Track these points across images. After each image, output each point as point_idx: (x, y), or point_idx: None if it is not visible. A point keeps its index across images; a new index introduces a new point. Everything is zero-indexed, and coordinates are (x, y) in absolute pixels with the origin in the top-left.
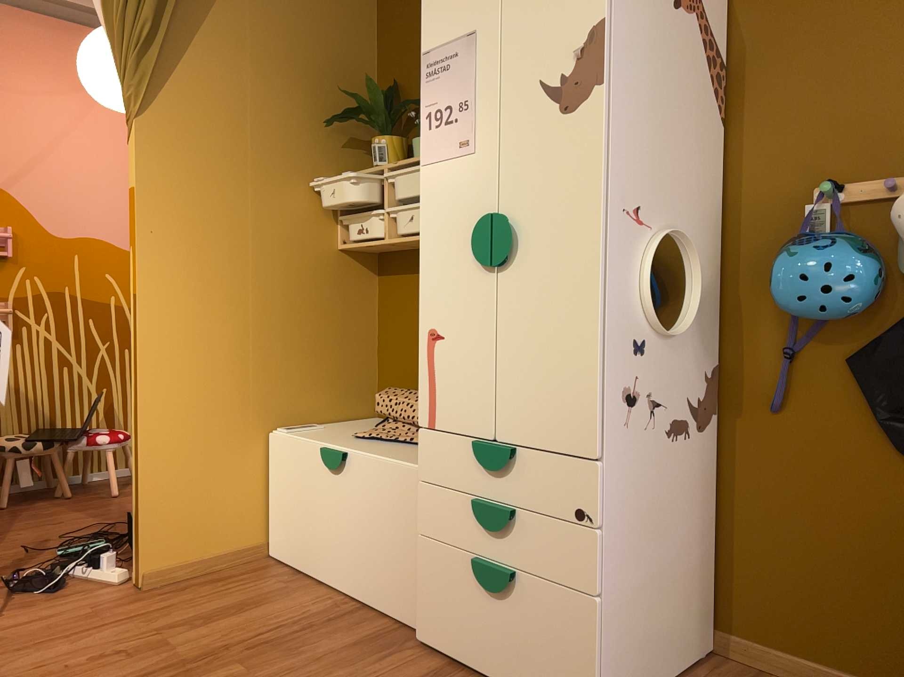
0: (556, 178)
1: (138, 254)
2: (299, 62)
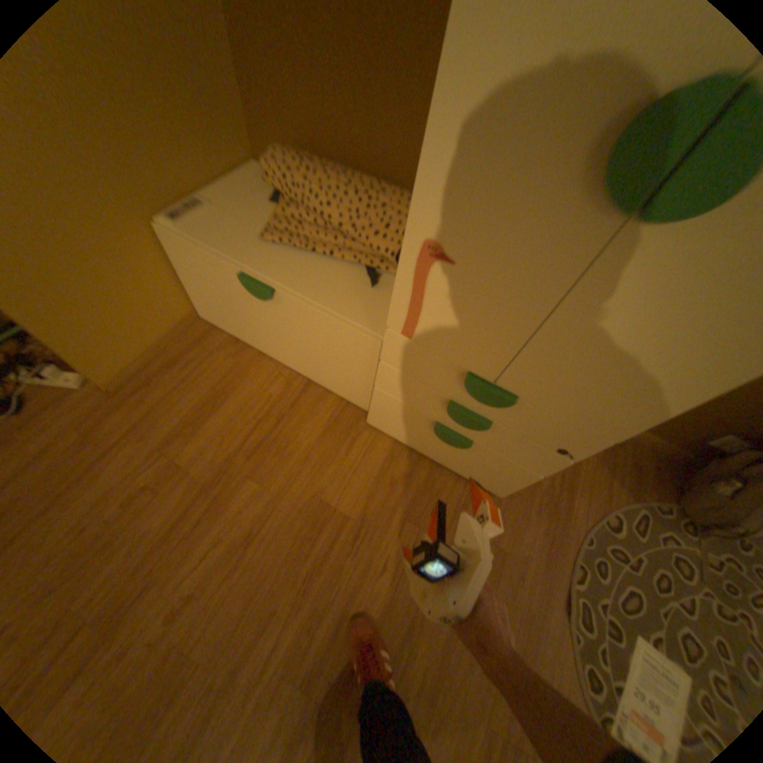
0: None
1: None
2: None
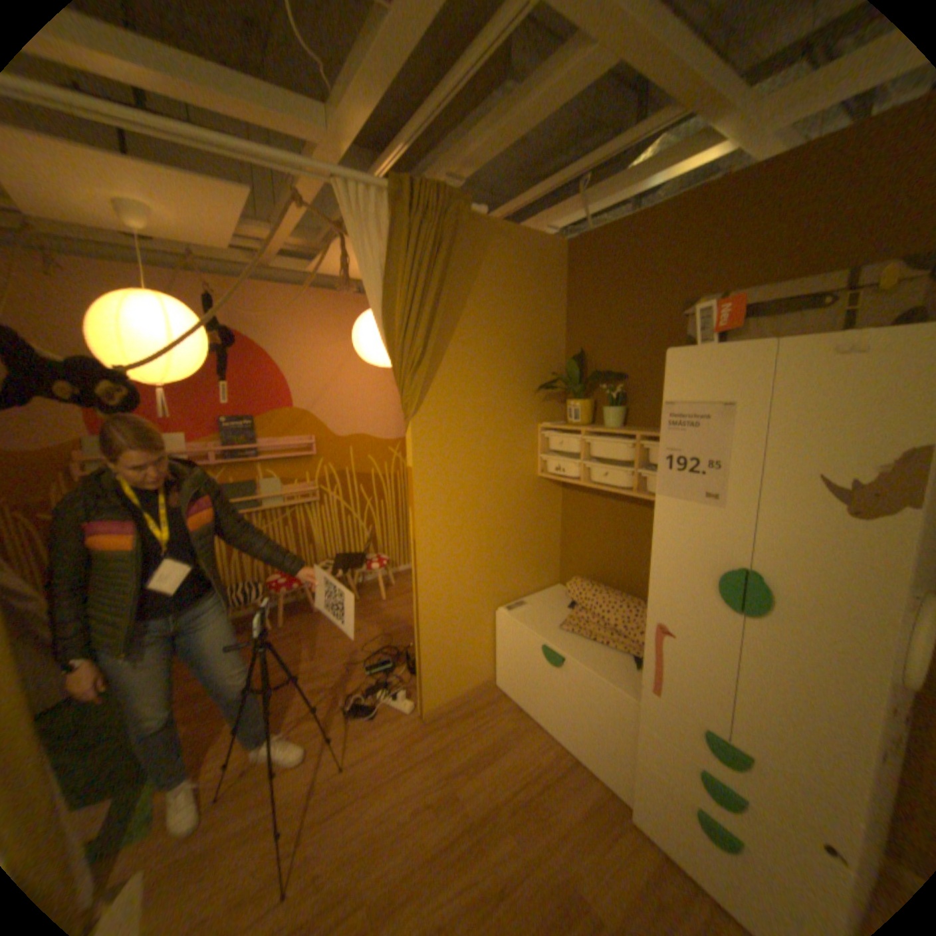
0: (835, 571)
1: (415, 514)
2: (513, 345)
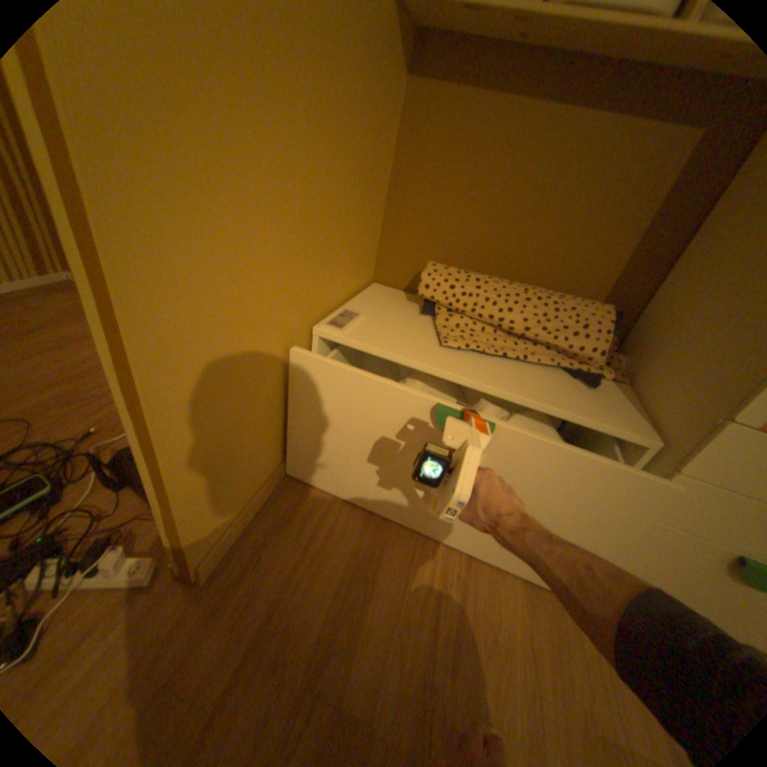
0: None
1: None
2: None
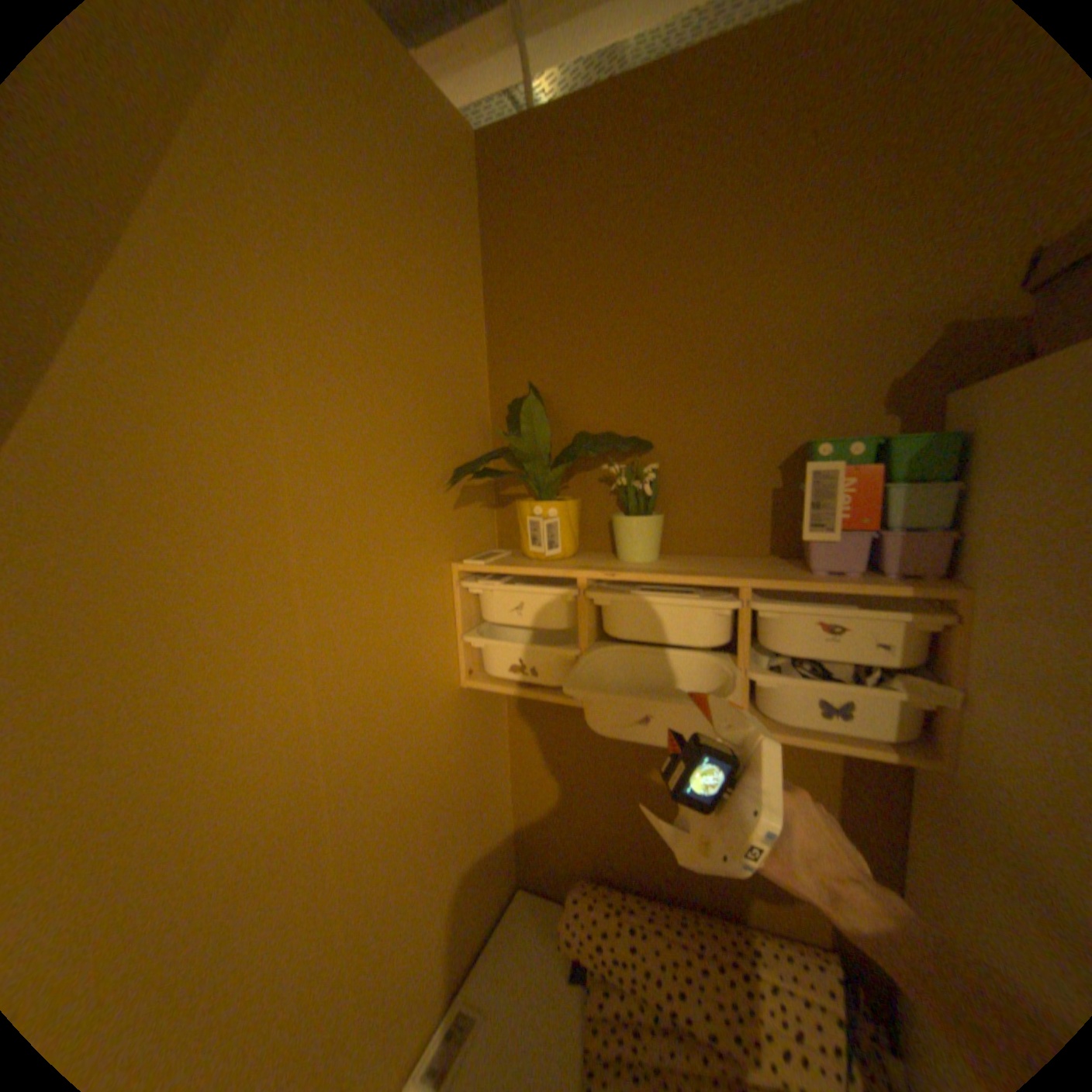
0: None
1: None
2: (376, 351)
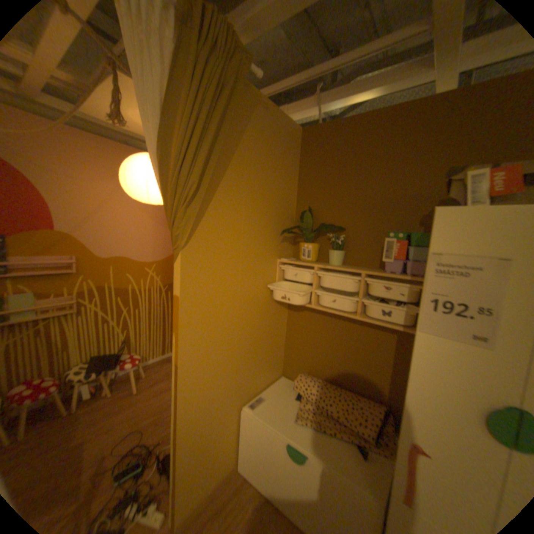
0: None
1: (179, 339)
2: (266, 196)
